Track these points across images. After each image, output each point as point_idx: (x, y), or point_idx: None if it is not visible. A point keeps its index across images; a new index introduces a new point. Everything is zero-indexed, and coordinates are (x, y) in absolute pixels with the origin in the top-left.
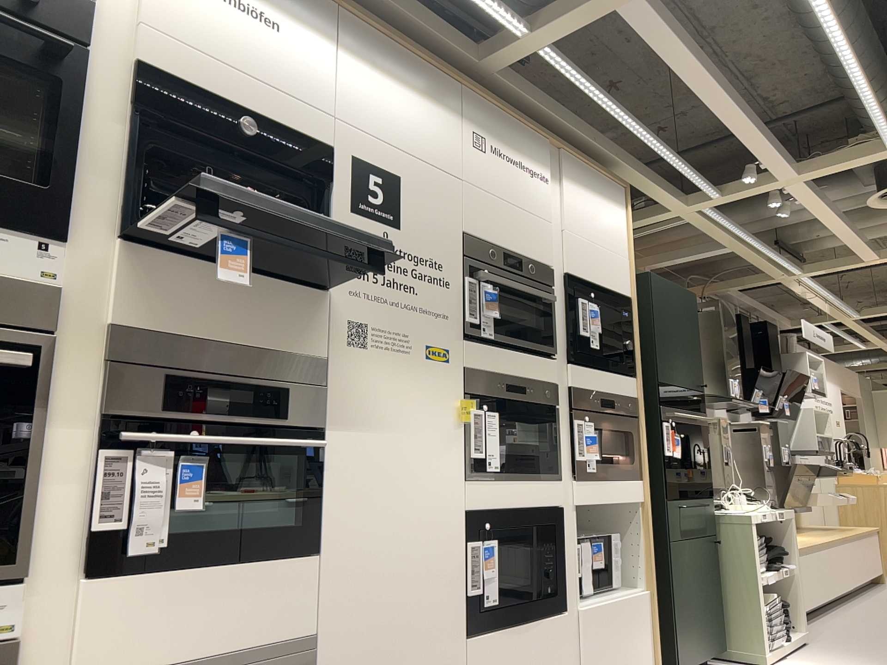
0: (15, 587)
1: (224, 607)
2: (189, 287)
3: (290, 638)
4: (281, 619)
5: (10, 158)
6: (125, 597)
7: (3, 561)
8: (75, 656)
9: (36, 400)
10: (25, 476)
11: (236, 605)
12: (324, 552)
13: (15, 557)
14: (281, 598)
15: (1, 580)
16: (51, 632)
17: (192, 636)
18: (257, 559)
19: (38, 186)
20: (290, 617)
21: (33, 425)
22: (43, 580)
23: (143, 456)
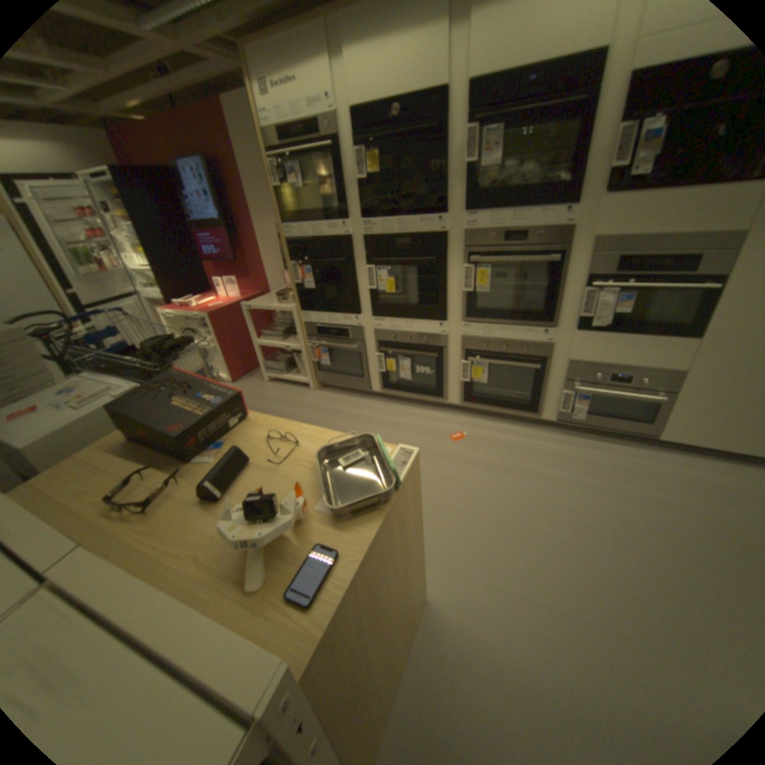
0: (554, 328)
1: (636, 349)
2: (642, 207)
3: (670, 368)
4: (666, 359)
5: (561, 164)
6: (591, 338)
7: (551, 321)
8: (572, 351)
9: (563, 270)
10: (558, 295)
11: (642, 349)
12: (707, 337)
13: (554, 320)
14: (670, 352)
15: (550, 326)
16: (565, 342)
17: (618, 355)
18: (659, 334)
19: (572, 173)
20: (673, 360)
21: (561, 279)
22: (564, 327)
23: (606, 288)
